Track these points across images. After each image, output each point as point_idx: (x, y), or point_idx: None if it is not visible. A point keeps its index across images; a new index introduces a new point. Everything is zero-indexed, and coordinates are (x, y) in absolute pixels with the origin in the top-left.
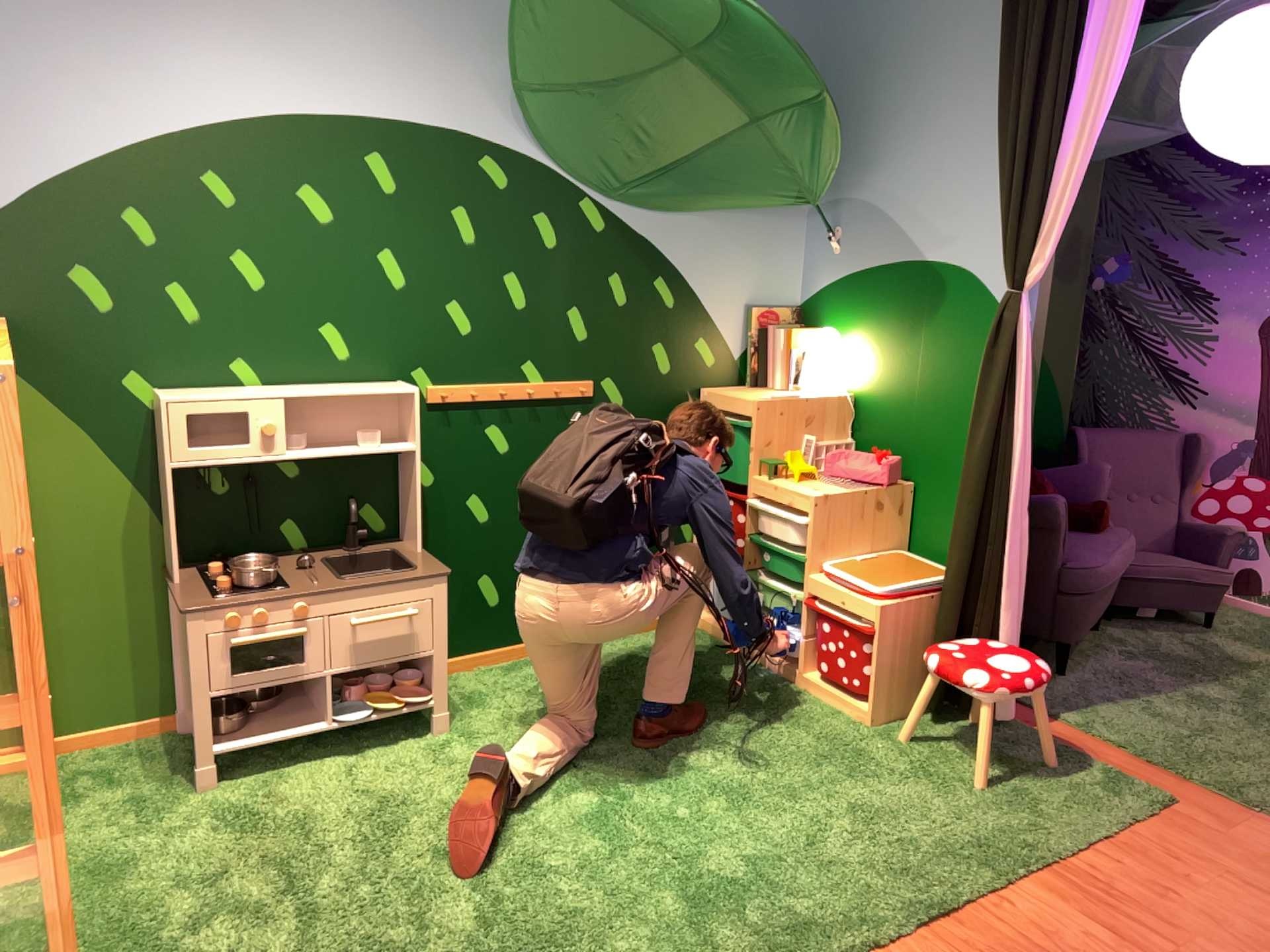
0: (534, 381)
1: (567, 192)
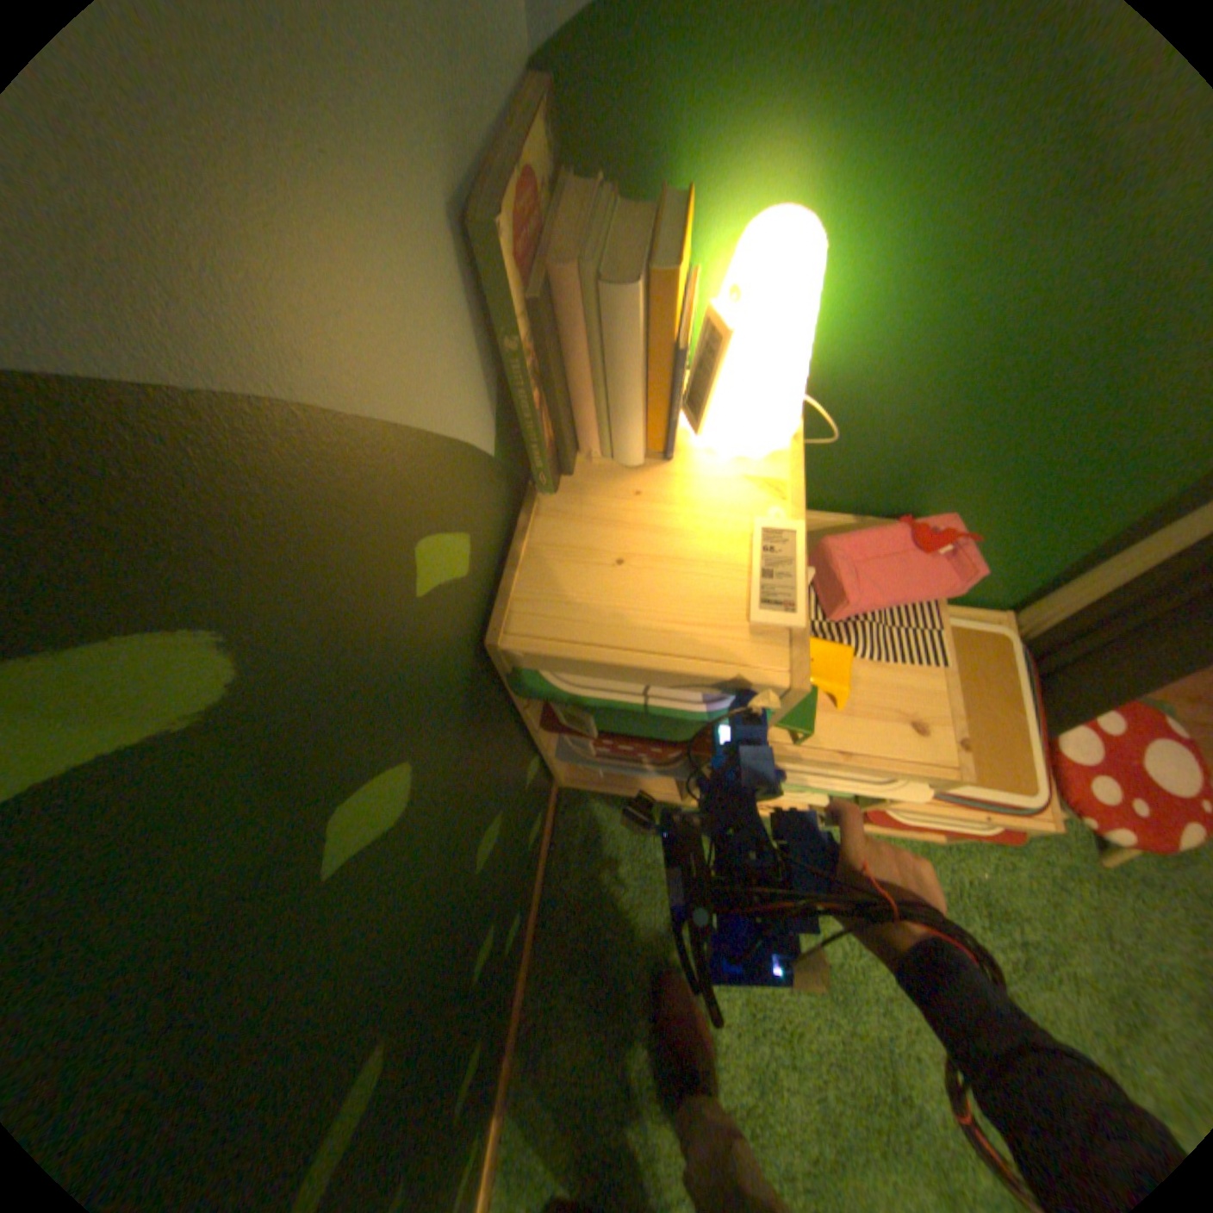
0: None
1: None
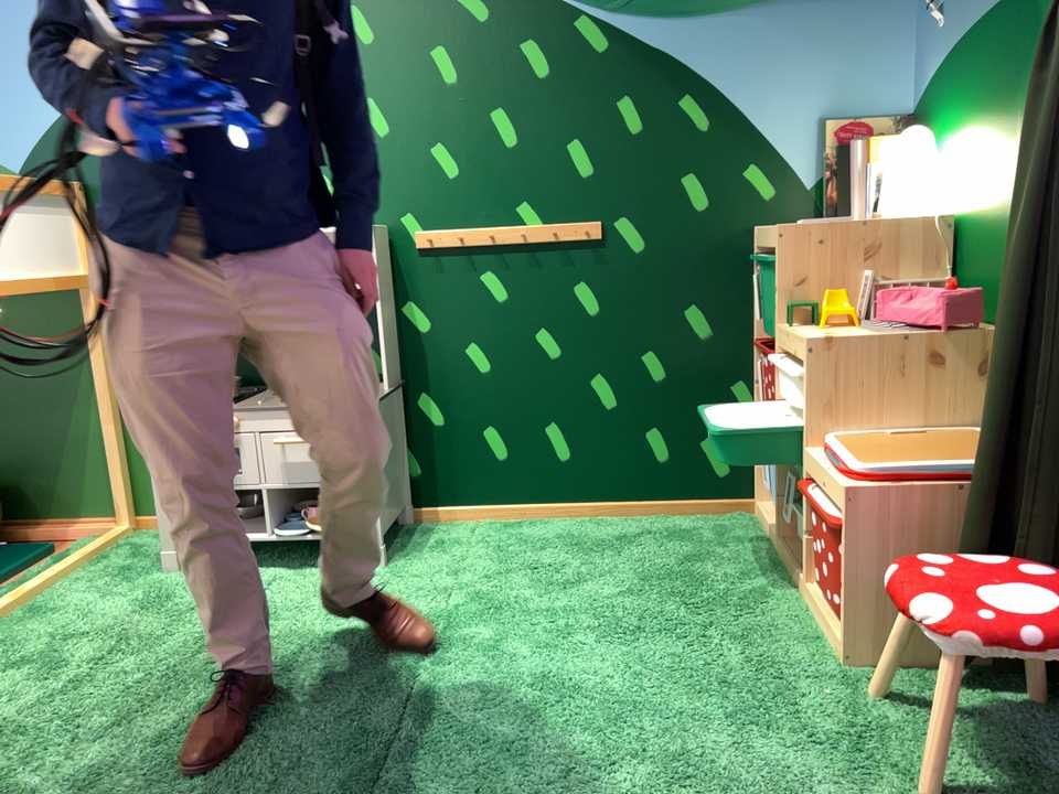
0: (529, 221)
1: (556, 6)
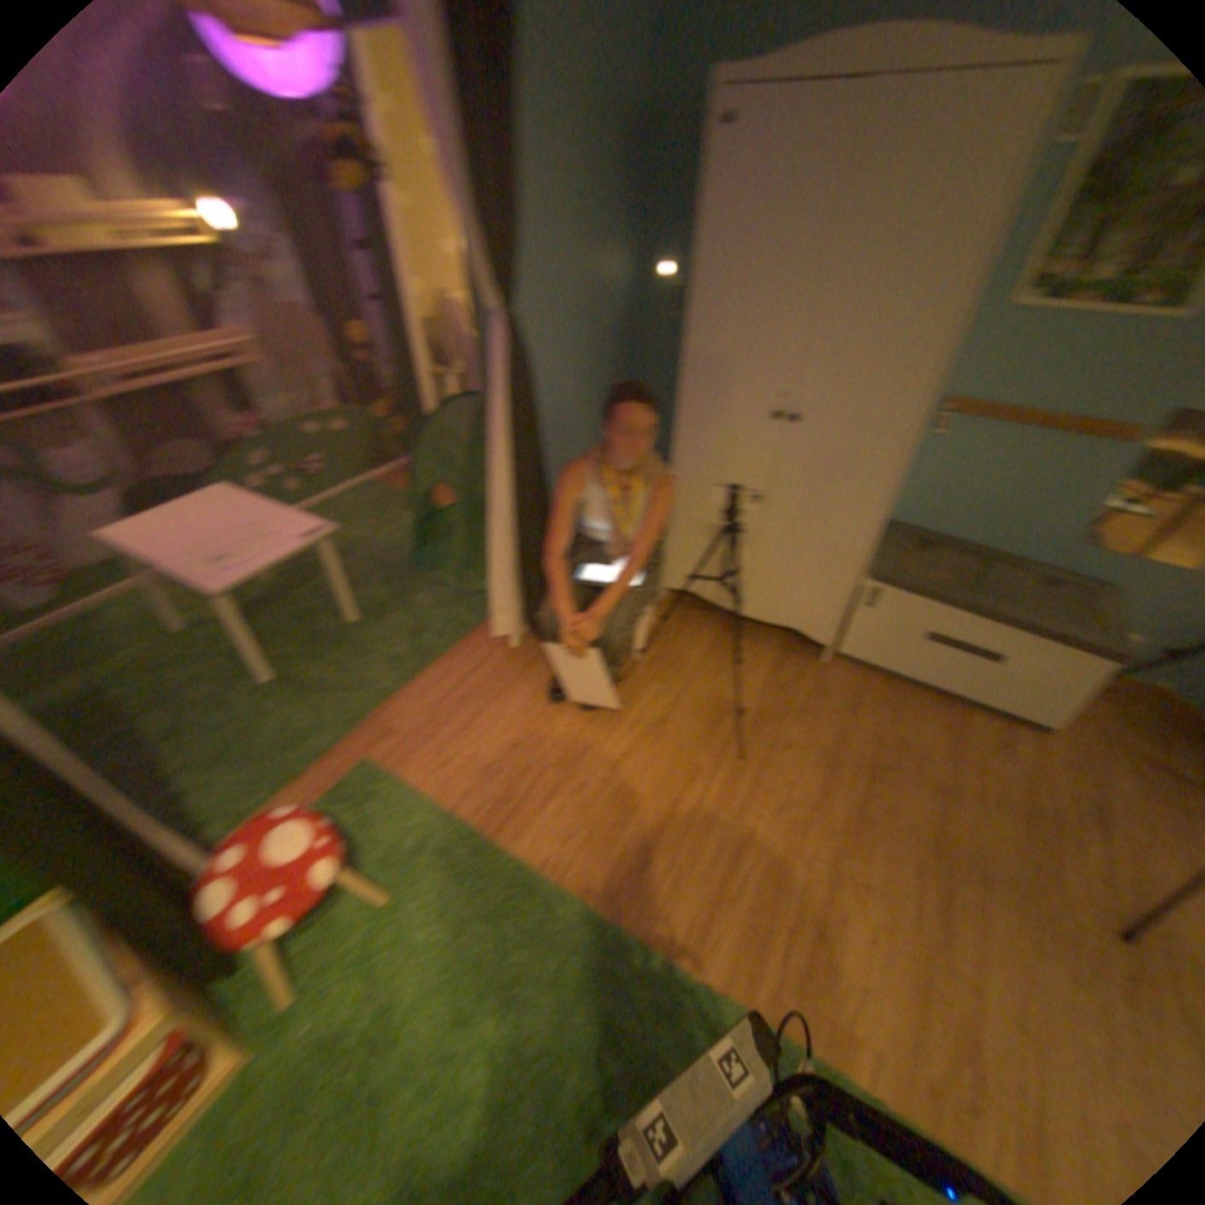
0: None
1: None
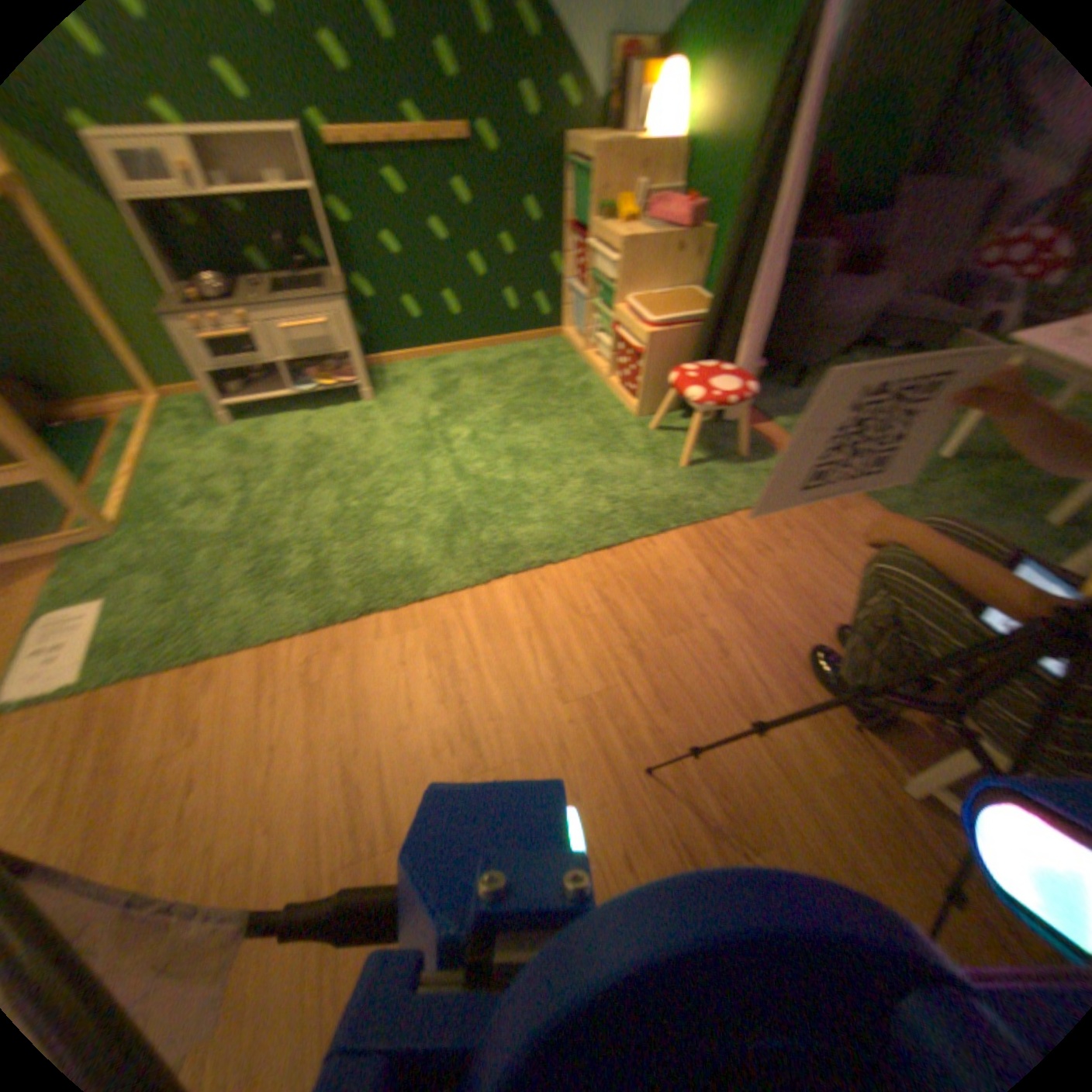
0: (408, 119)
1: None
